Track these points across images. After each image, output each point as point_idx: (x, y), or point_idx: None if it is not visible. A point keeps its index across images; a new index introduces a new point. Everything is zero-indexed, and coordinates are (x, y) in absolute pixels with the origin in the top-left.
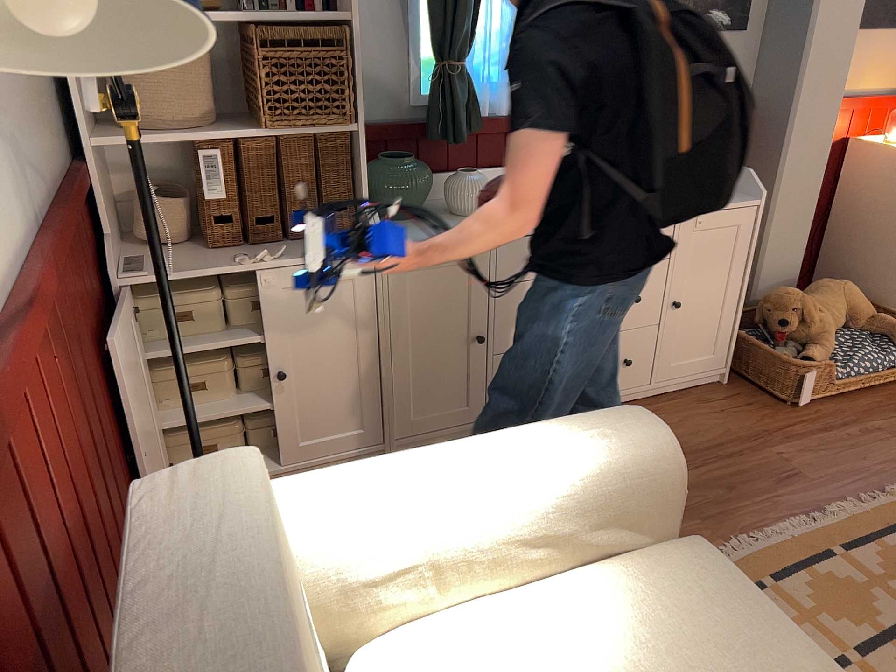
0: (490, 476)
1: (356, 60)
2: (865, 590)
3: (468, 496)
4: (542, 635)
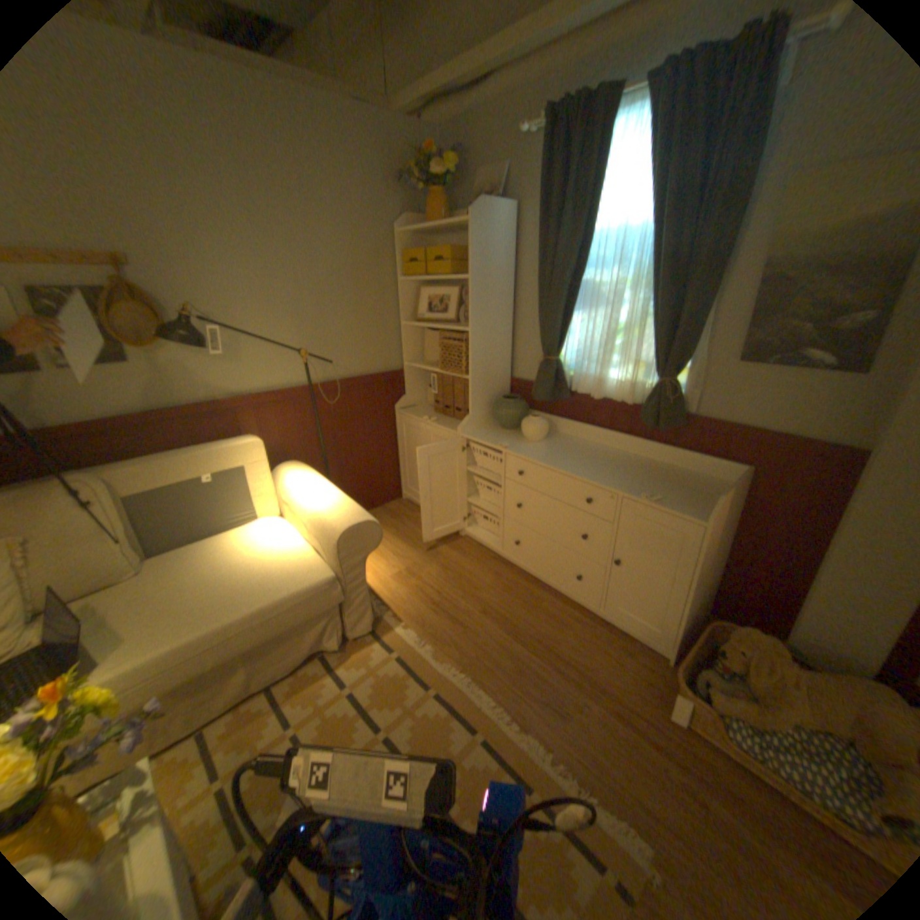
0: (313, 497)
1: (471, 348)
2: (446, 753)
3: (305, 497)
4: (279, 544)
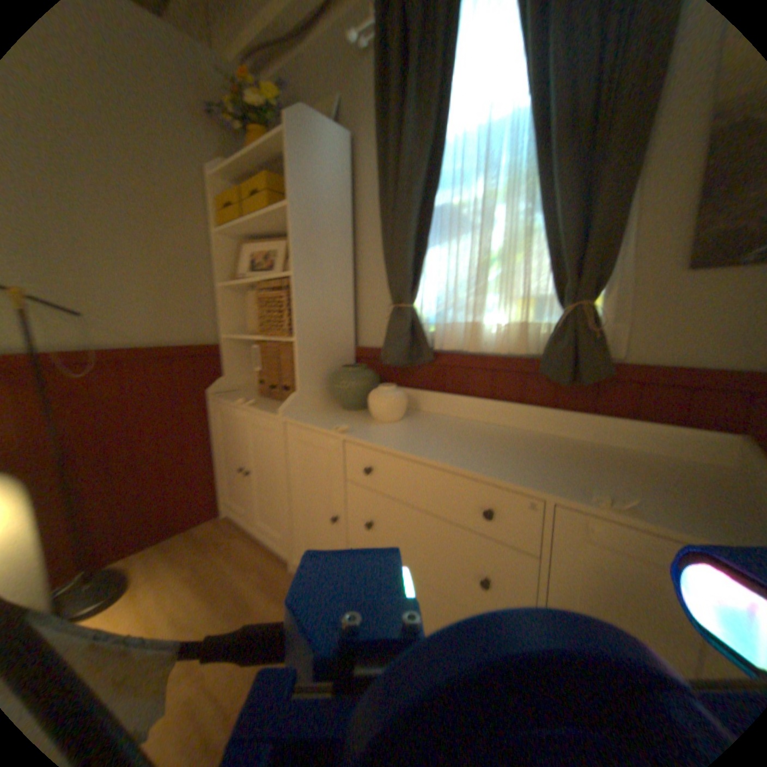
0: None
1: (295, 297)
2: None
3: None
4: None
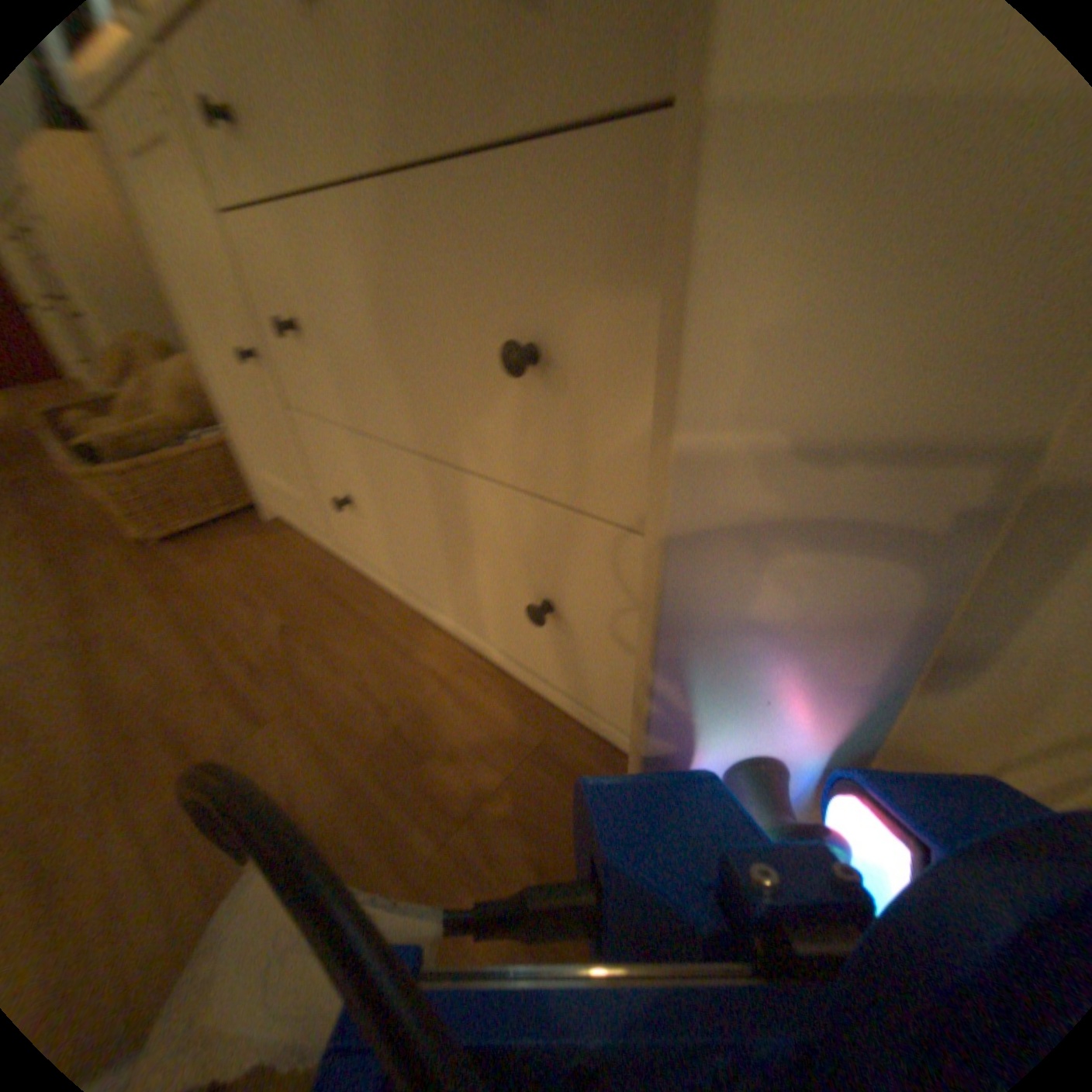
0: None
1: None
2: None
3: None
4: None
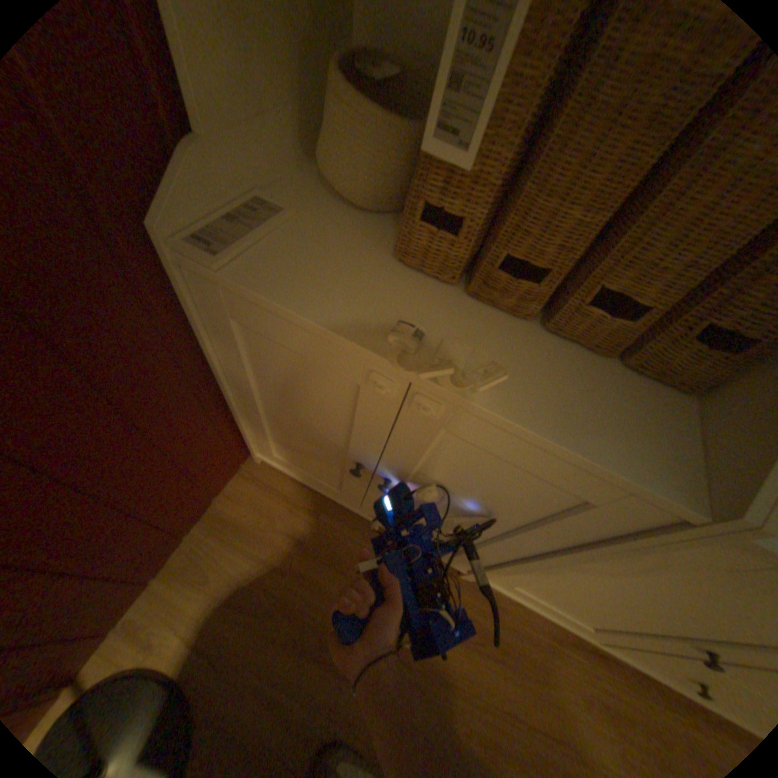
0: None
1: None
2: None
3: None
4: None
